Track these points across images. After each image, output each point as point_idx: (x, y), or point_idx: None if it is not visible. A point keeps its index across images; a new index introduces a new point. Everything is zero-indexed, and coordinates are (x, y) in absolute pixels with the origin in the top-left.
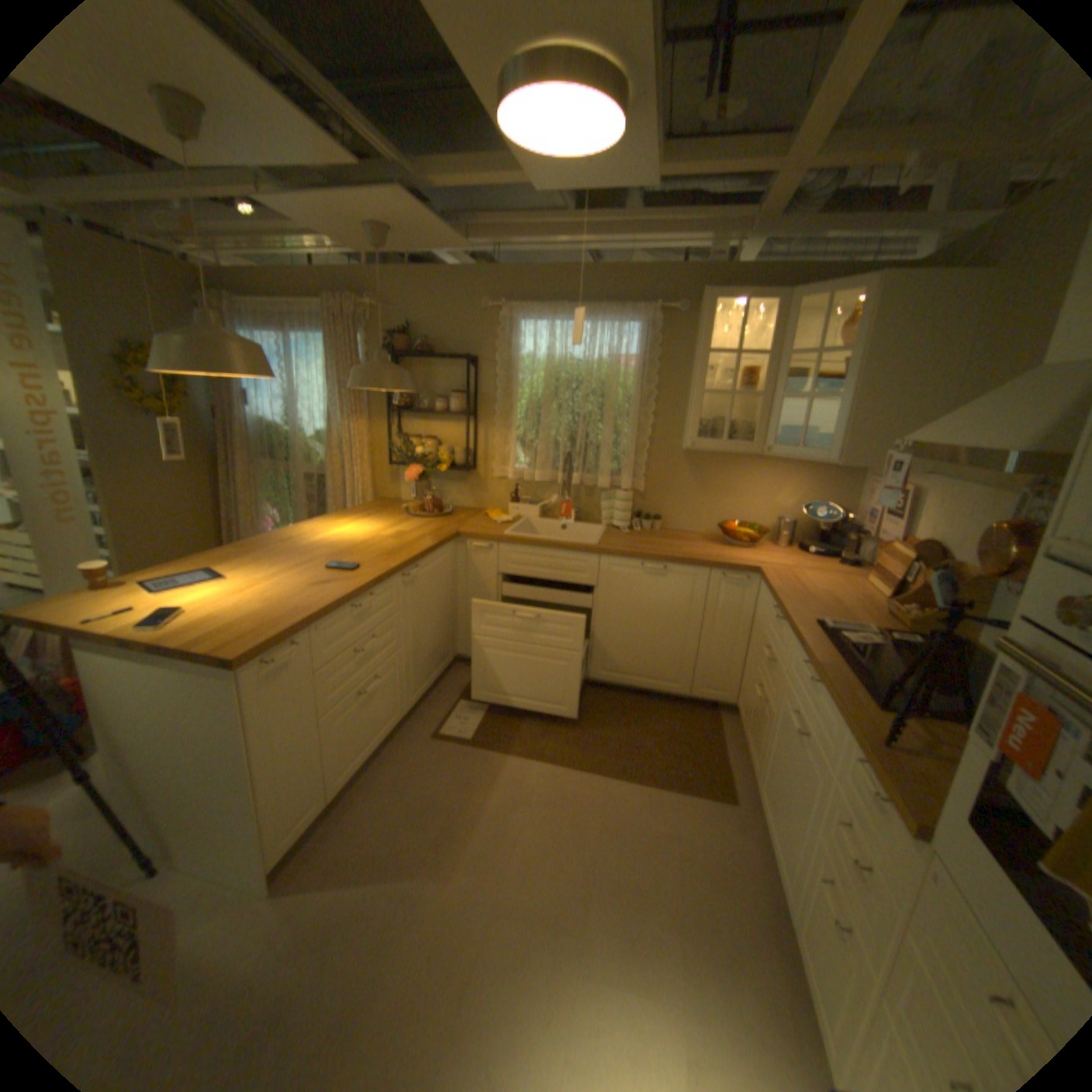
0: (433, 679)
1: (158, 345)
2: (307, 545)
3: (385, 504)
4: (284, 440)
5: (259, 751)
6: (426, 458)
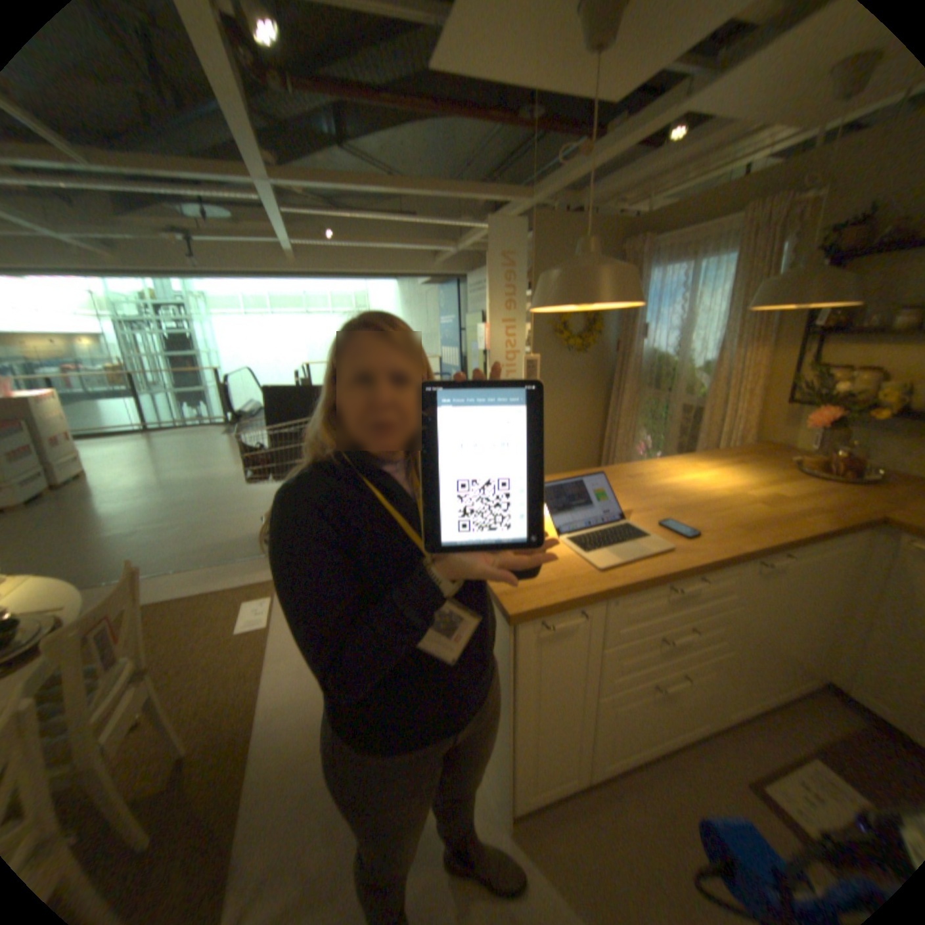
0: (780, 703)
1: (546, 284)
2: (654, 486)
3: (771, 449)
4: (673, 369)
5: (527, 708)
6: (855, 396)
